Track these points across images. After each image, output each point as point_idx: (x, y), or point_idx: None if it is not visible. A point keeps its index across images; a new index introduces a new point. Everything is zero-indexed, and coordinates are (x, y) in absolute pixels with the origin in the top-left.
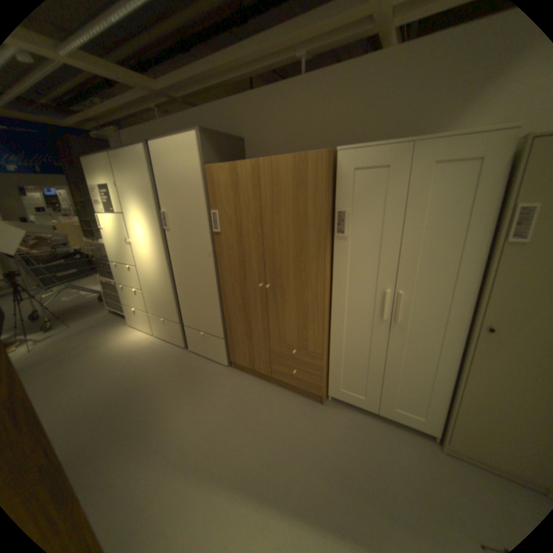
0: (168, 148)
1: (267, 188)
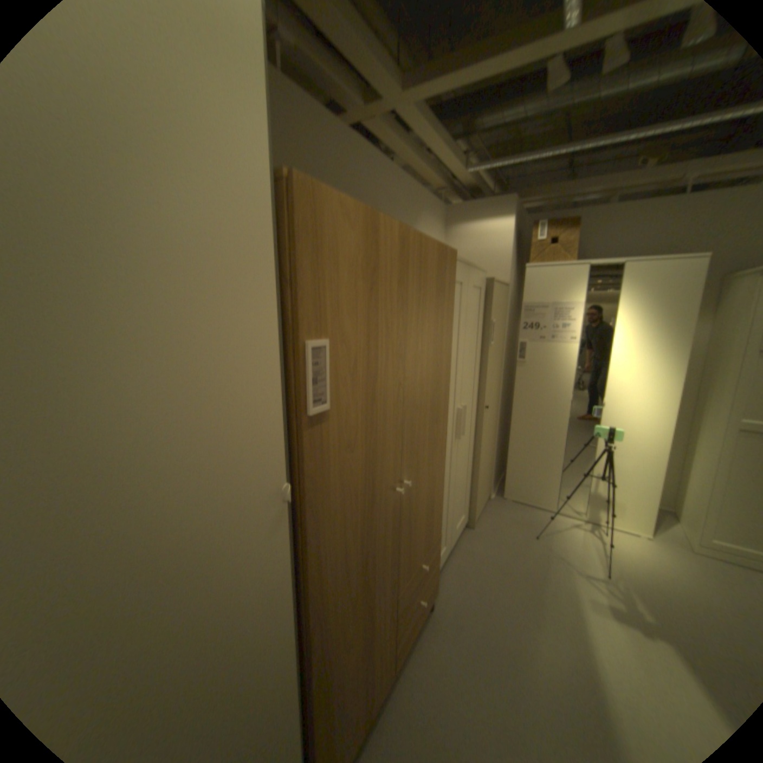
0: None
1: (414, 286)
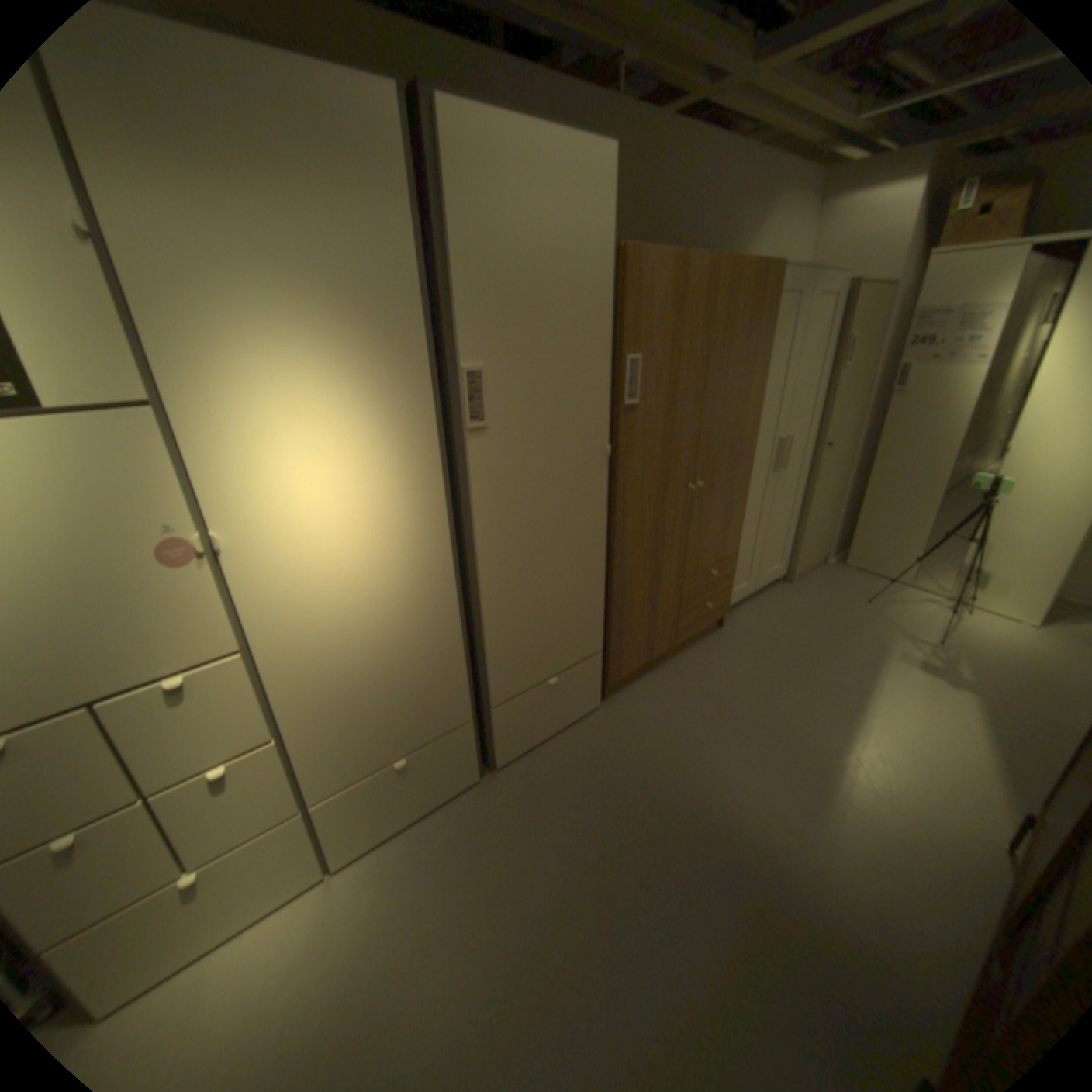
0: (526, 154)
1: (723, 308)
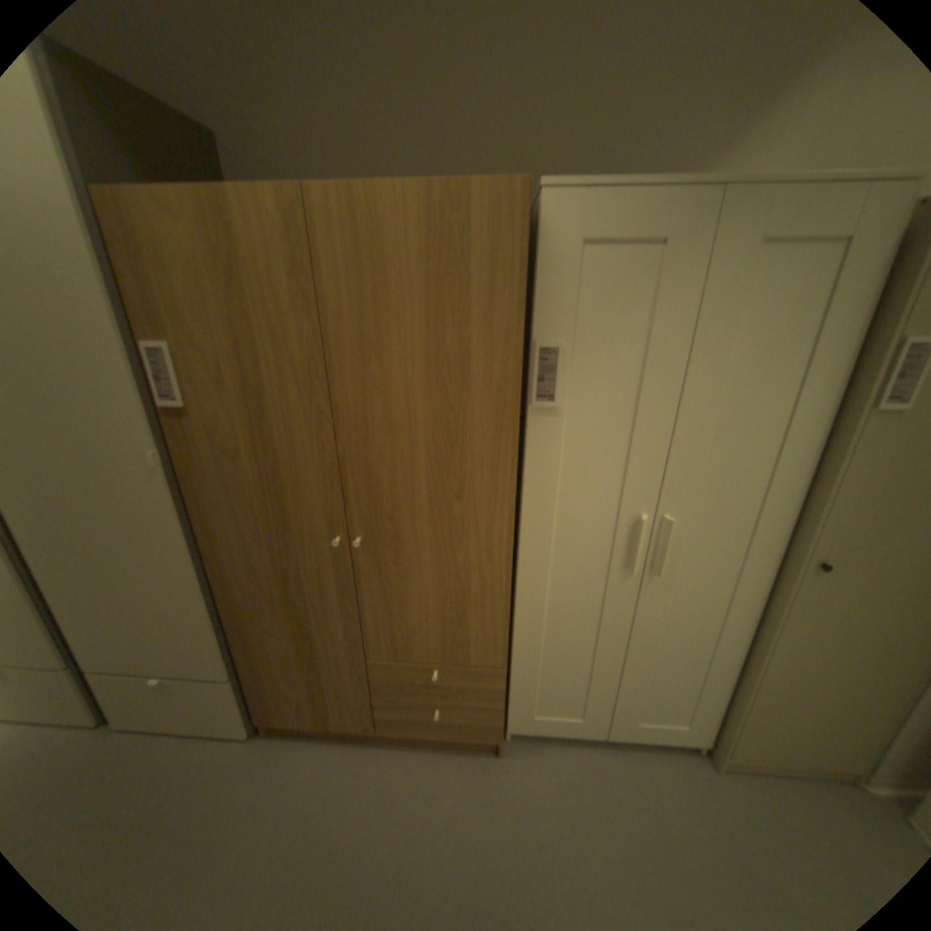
0: None
1: (340, 275)
